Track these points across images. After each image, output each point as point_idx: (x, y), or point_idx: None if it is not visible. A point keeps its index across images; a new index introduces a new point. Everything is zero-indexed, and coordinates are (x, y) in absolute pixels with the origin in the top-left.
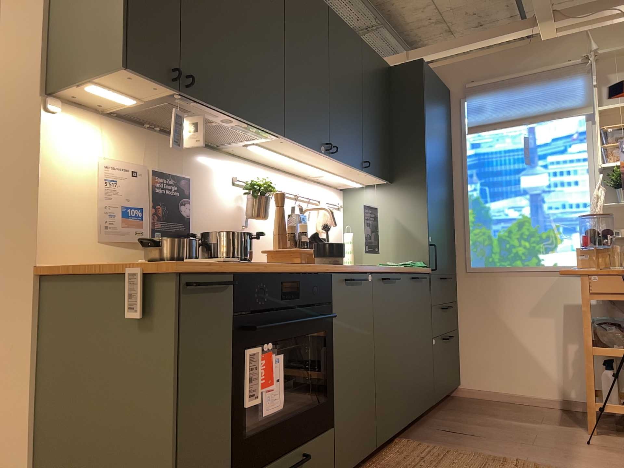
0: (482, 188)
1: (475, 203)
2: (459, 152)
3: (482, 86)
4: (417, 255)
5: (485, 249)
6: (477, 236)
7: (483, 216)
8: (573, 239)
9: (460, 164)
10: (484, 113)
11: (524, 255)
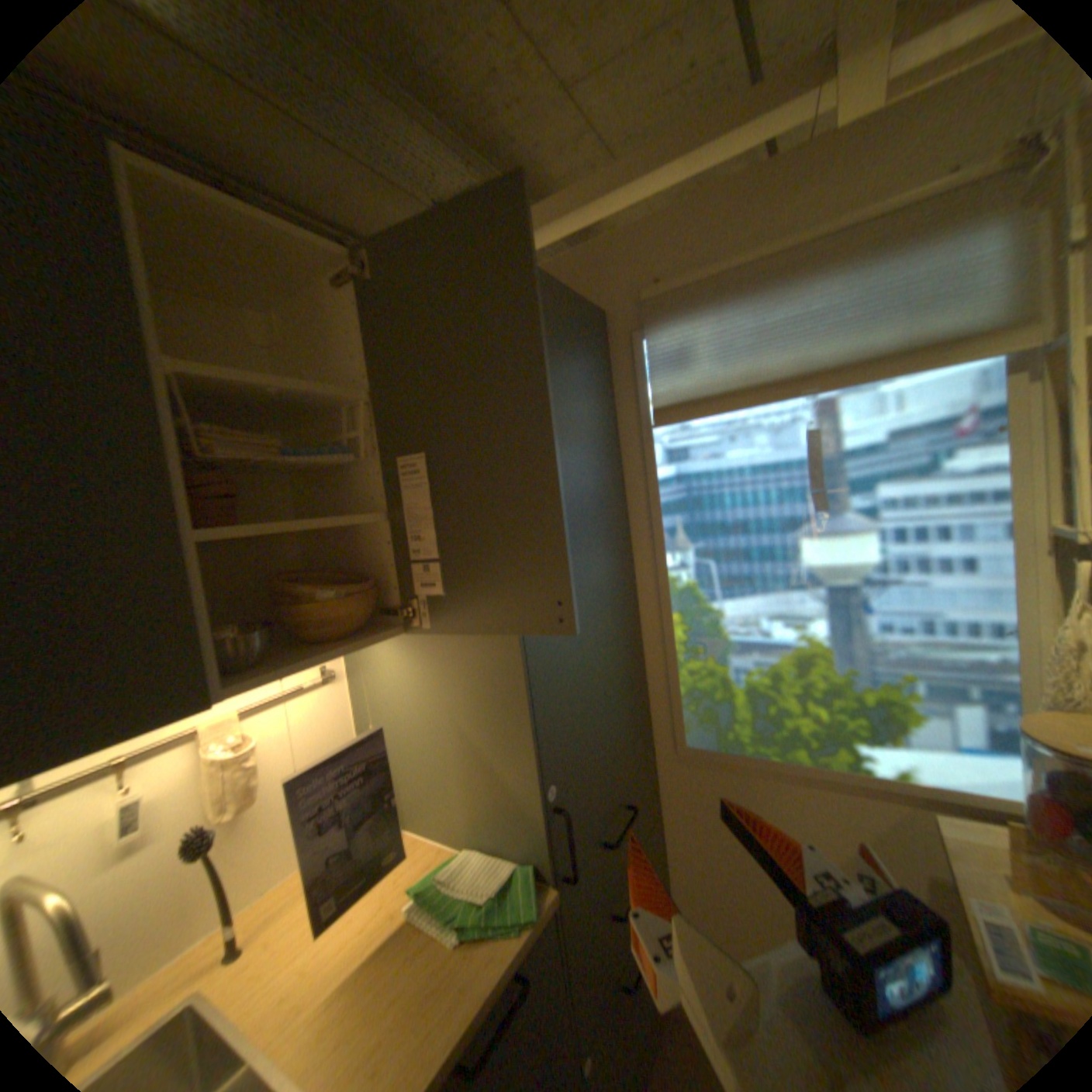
0: (703, 563)
1: (688, 597)
2: (641, 469)
3: (686, 289)
4: (519, 841)
5: (718, 712)
6: (696, 678)
7: (709, 630)
8: (963, 720)
9: (645, 501)
10: (695, 365)
11: (817, 741)
